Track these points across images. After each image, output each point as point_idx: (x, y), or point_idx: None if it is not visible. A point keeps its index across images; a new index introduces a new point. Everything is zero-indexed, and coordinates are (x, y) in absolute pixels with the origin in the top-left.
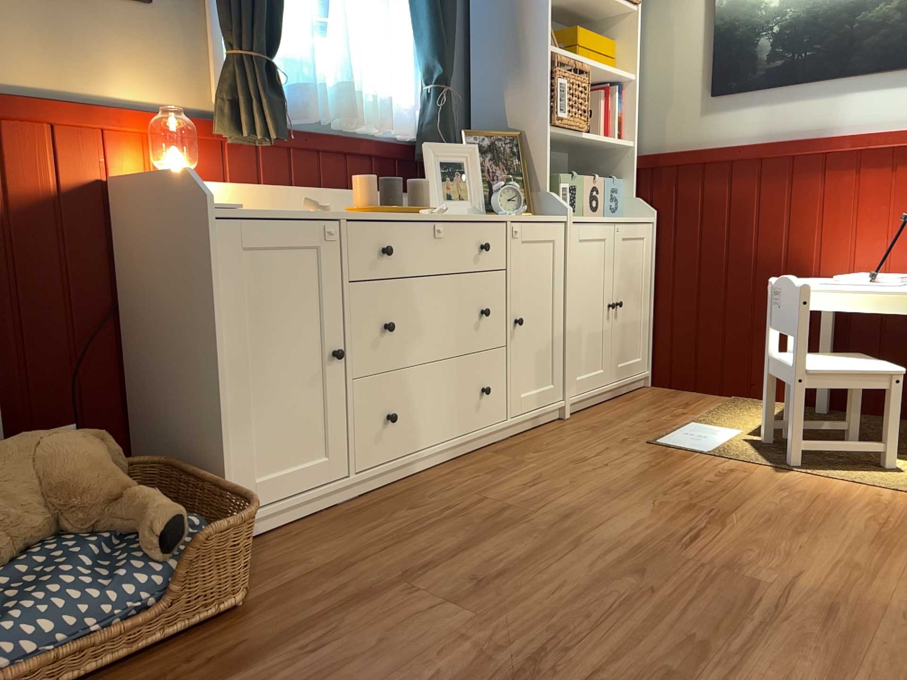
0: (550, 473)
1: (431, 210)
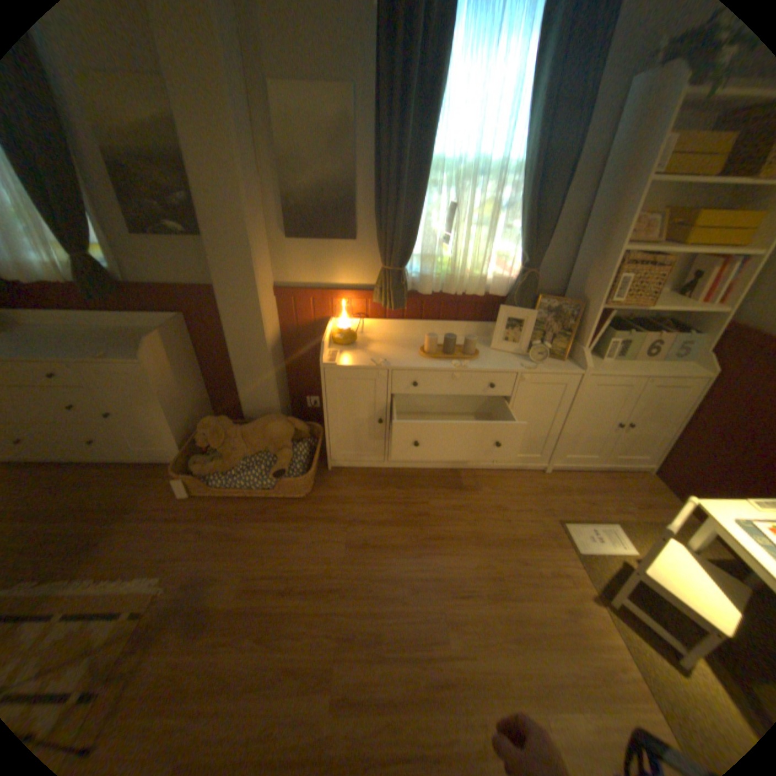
0: (476, 507)
1: (455, 363)
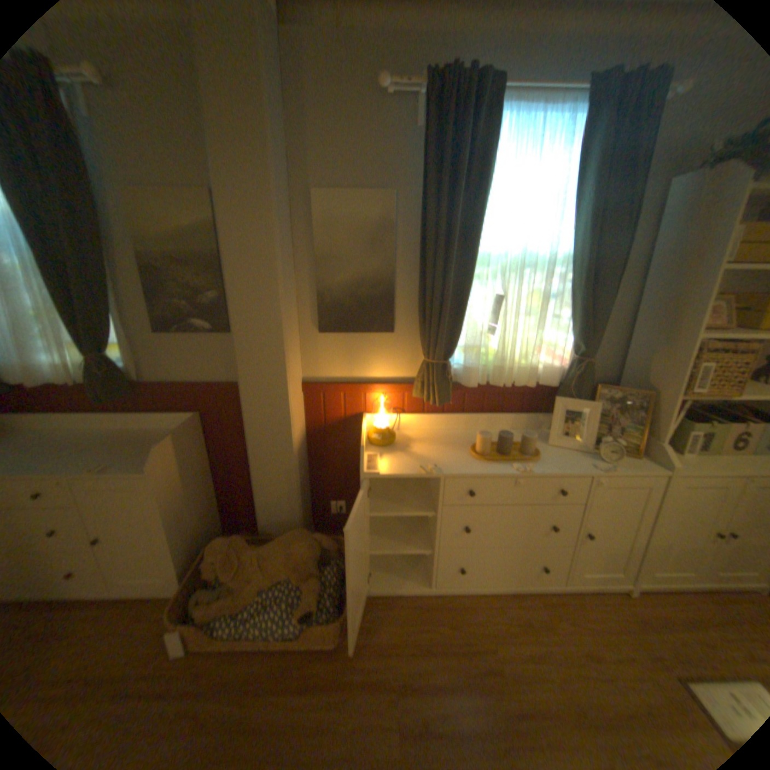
0: (561, 657)
1: (519, 468)
